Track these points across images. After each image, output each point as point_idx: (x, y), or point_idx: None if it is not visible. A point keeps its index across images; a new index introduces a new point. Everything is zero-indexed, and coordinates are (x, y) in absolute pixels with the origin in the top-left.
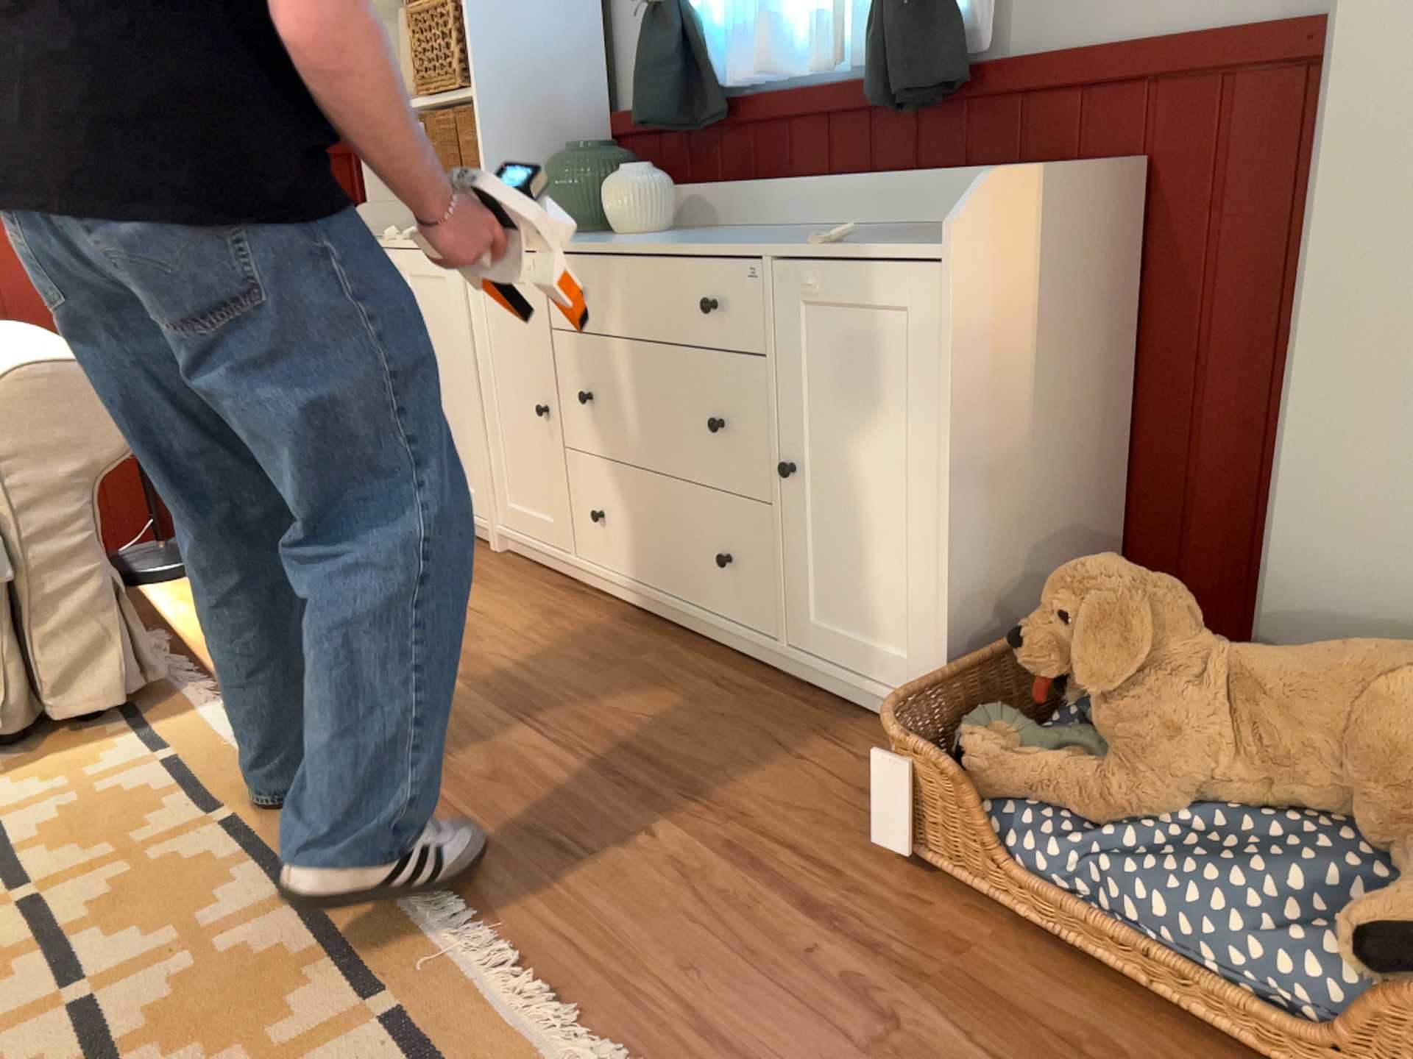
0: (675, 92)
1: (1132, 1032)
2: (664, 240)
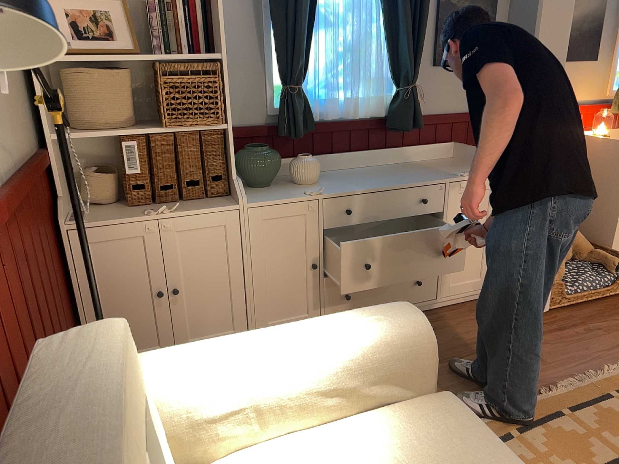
0: (304, 122)
1: (594, 308)
2: (380, 183)
